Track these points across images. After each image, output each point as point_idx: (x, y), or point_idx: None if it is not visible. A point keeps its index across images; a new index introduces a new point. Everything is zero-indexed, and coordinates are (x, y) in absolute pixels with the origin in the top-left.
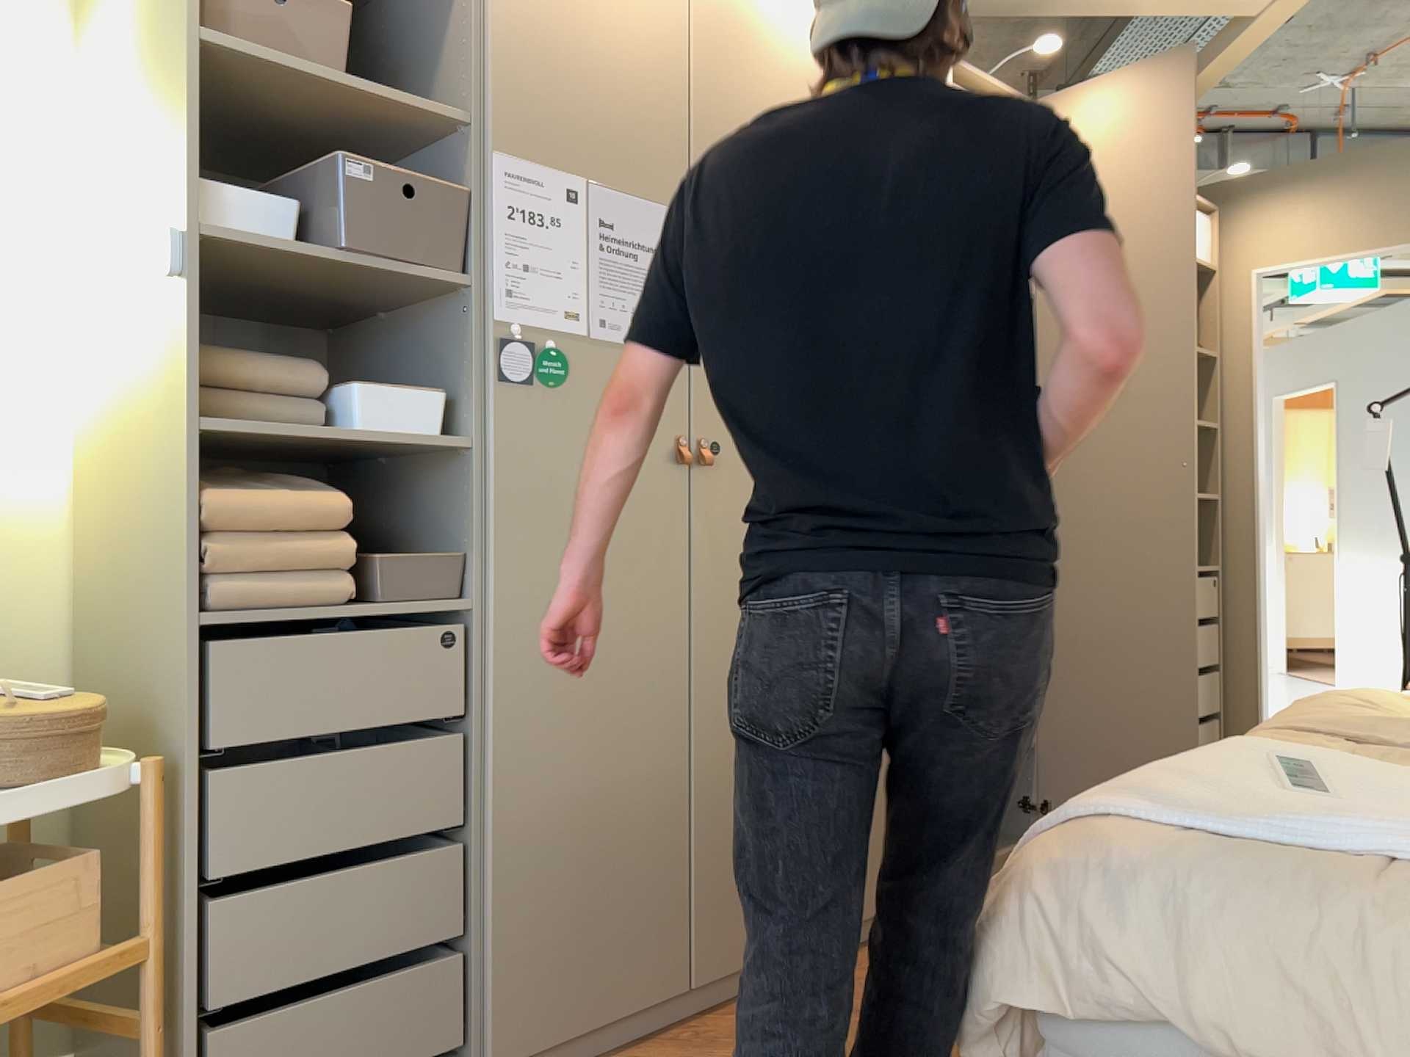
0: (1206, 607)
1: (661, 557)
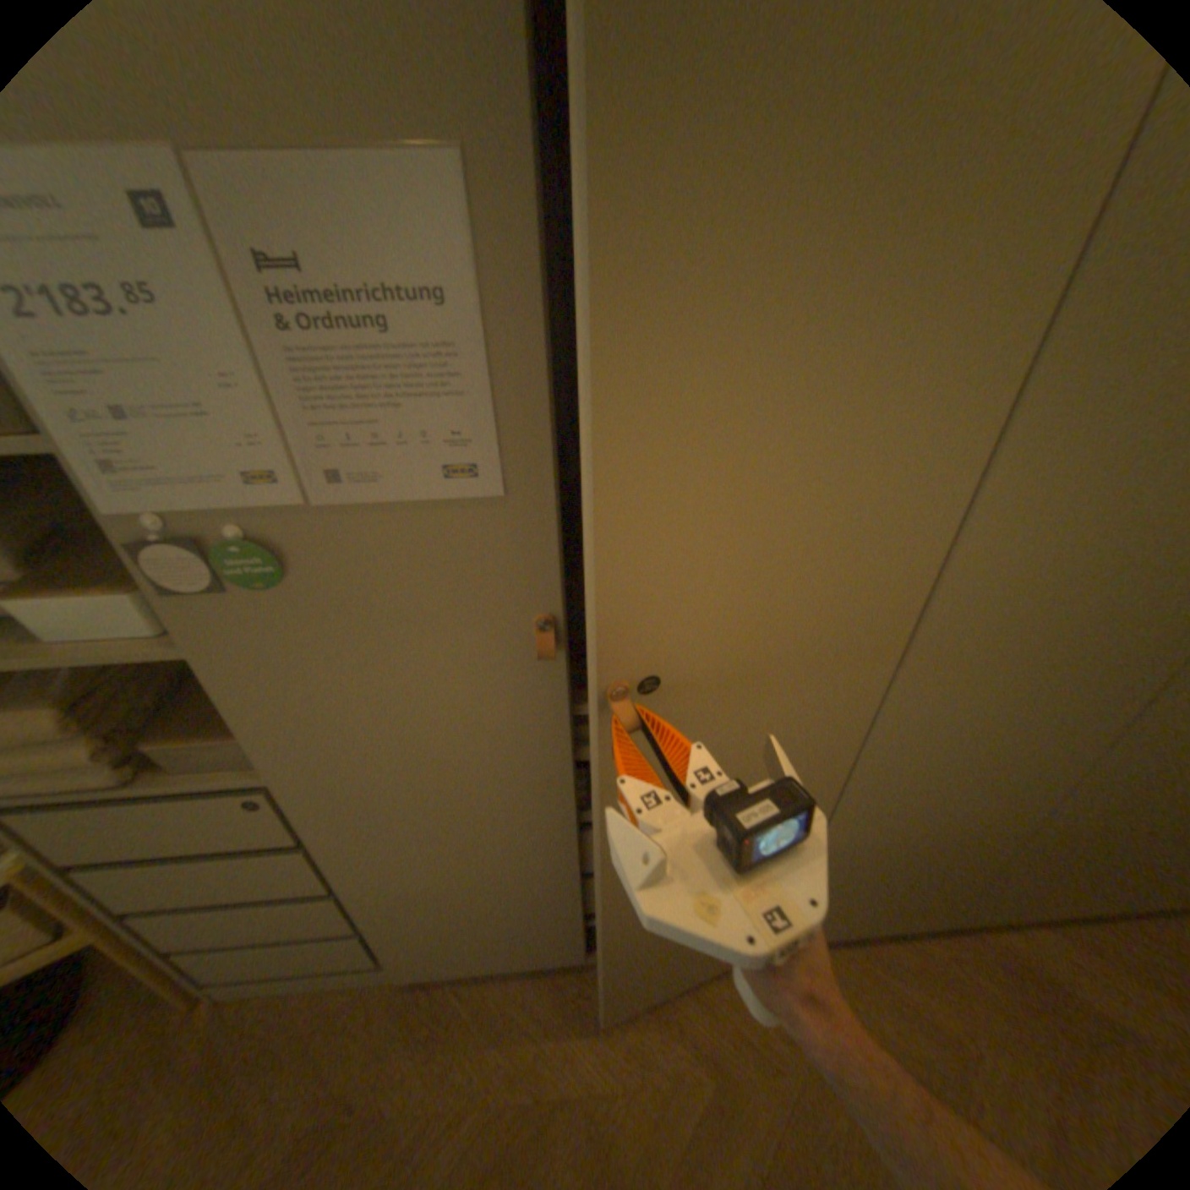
0: None
1: (527, 742)
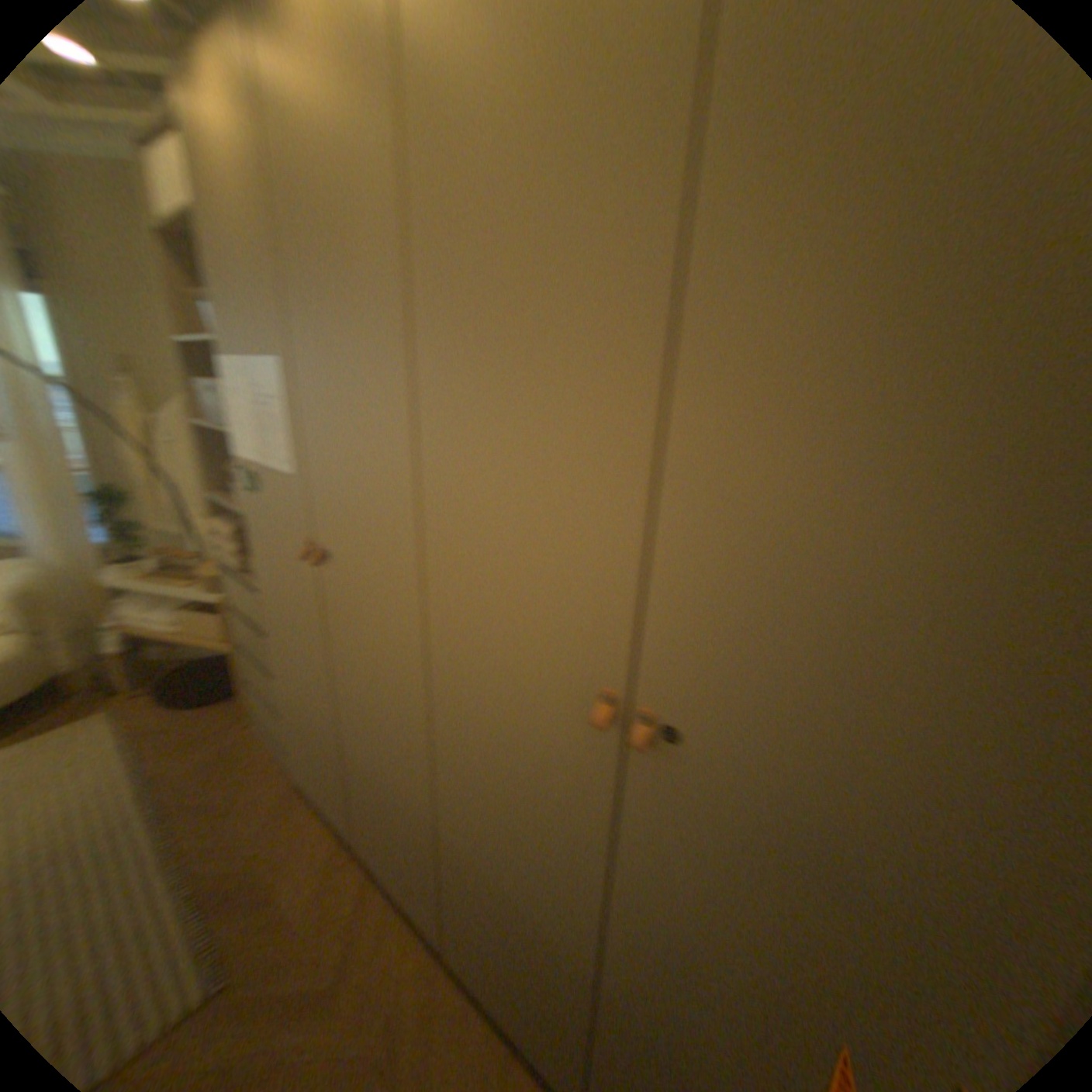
0: None
1: (306, 616)
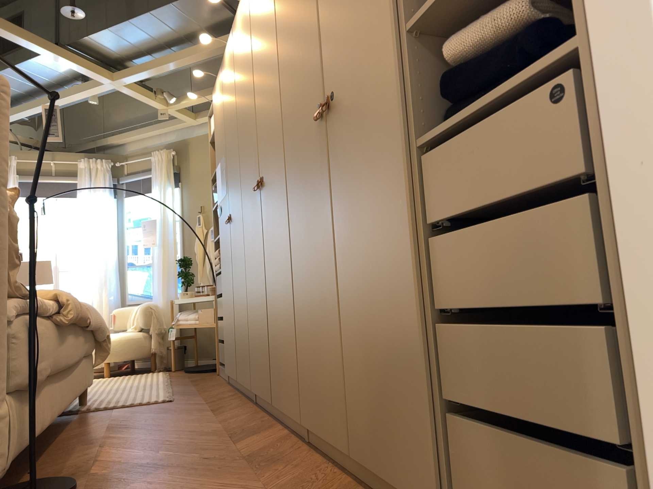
0: (500, 180)
1: (232, 250)
